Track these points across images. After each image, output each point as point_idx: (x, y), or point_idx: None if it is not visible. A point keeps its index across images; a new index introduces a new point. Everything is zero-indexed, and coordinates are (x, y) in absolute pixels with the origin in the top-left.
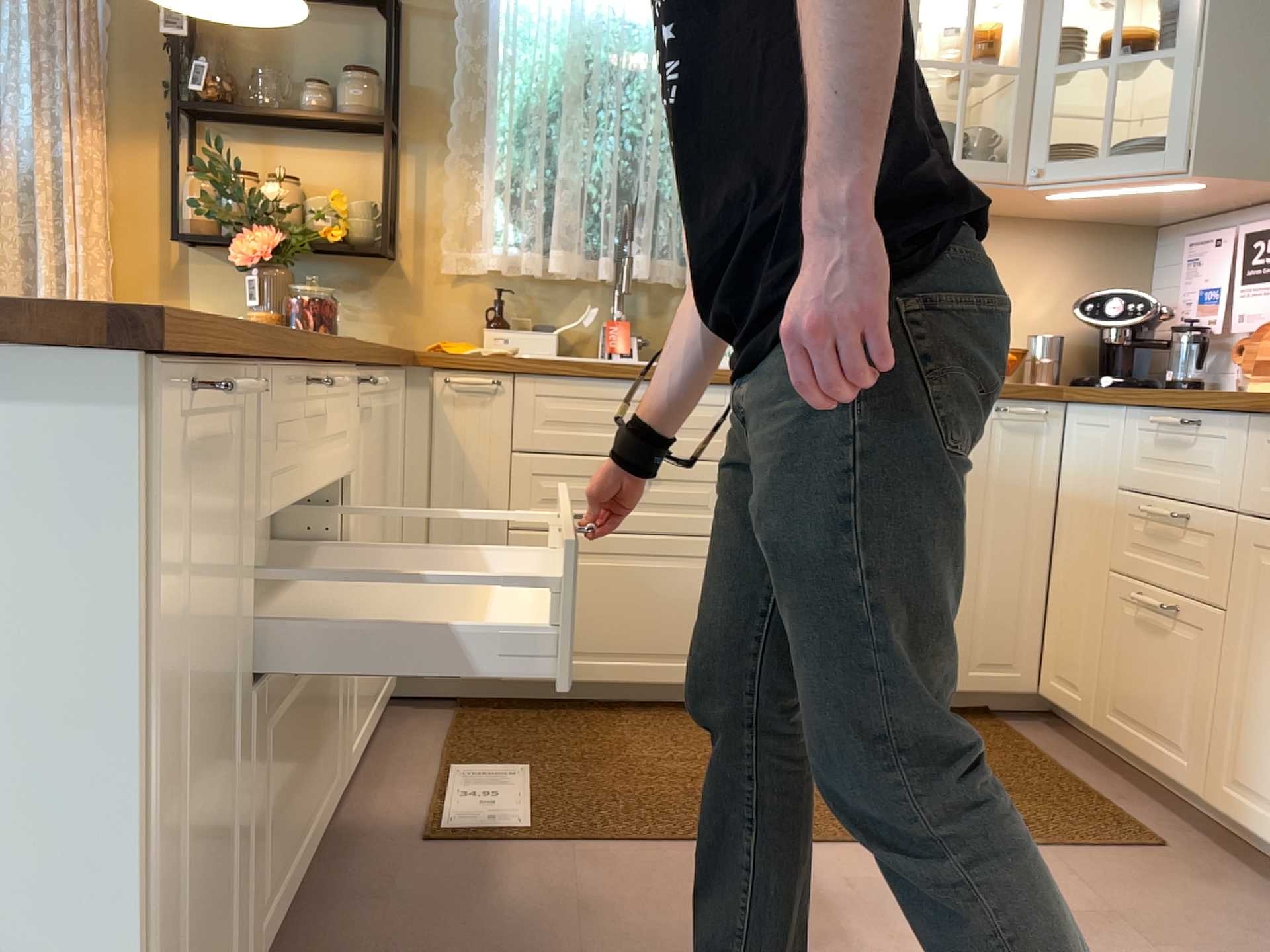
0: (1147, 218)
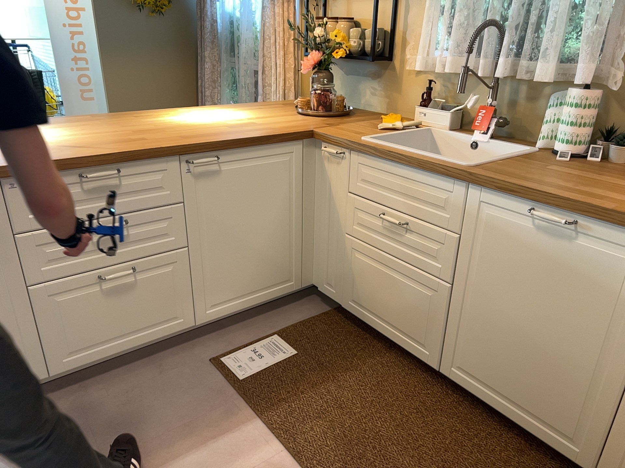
0: None
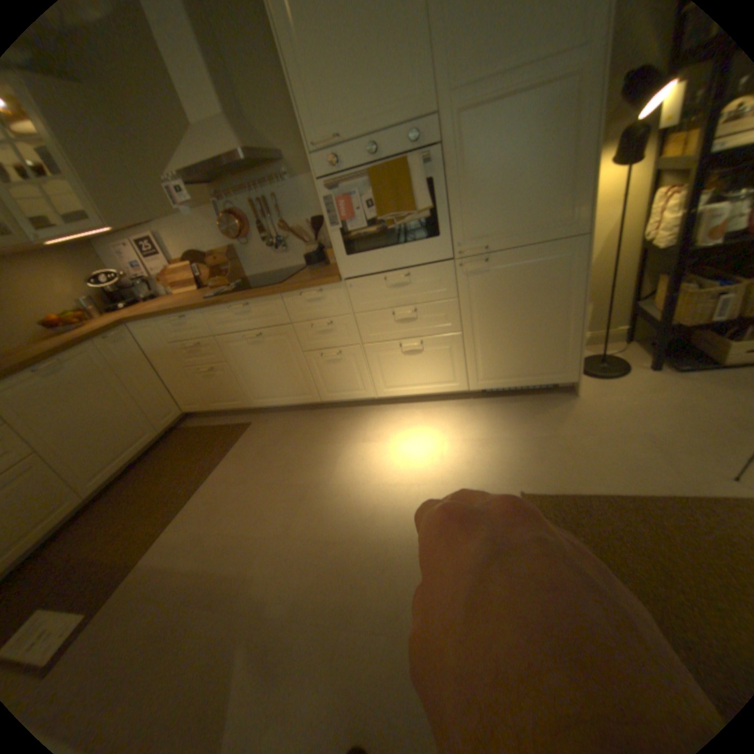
0: (84, 238)
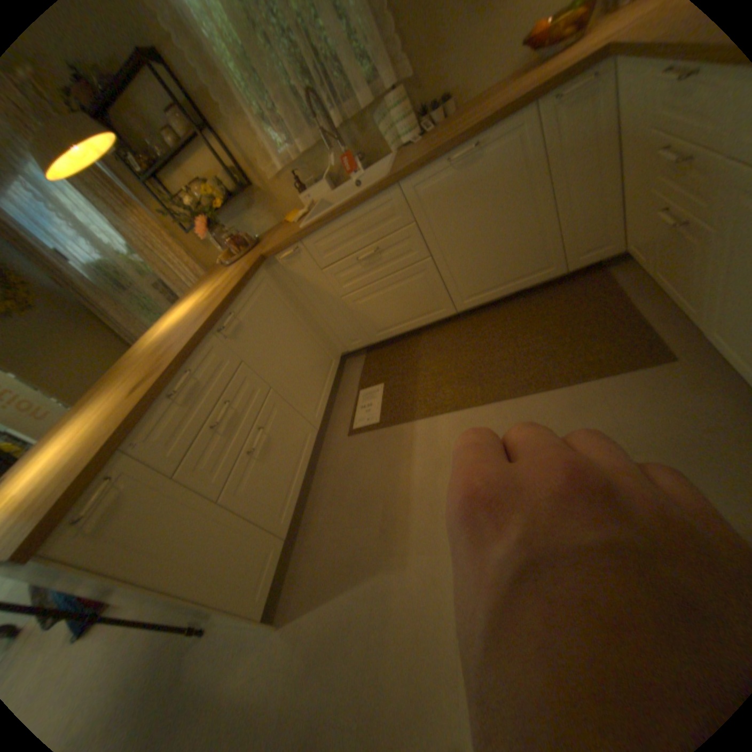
0: None
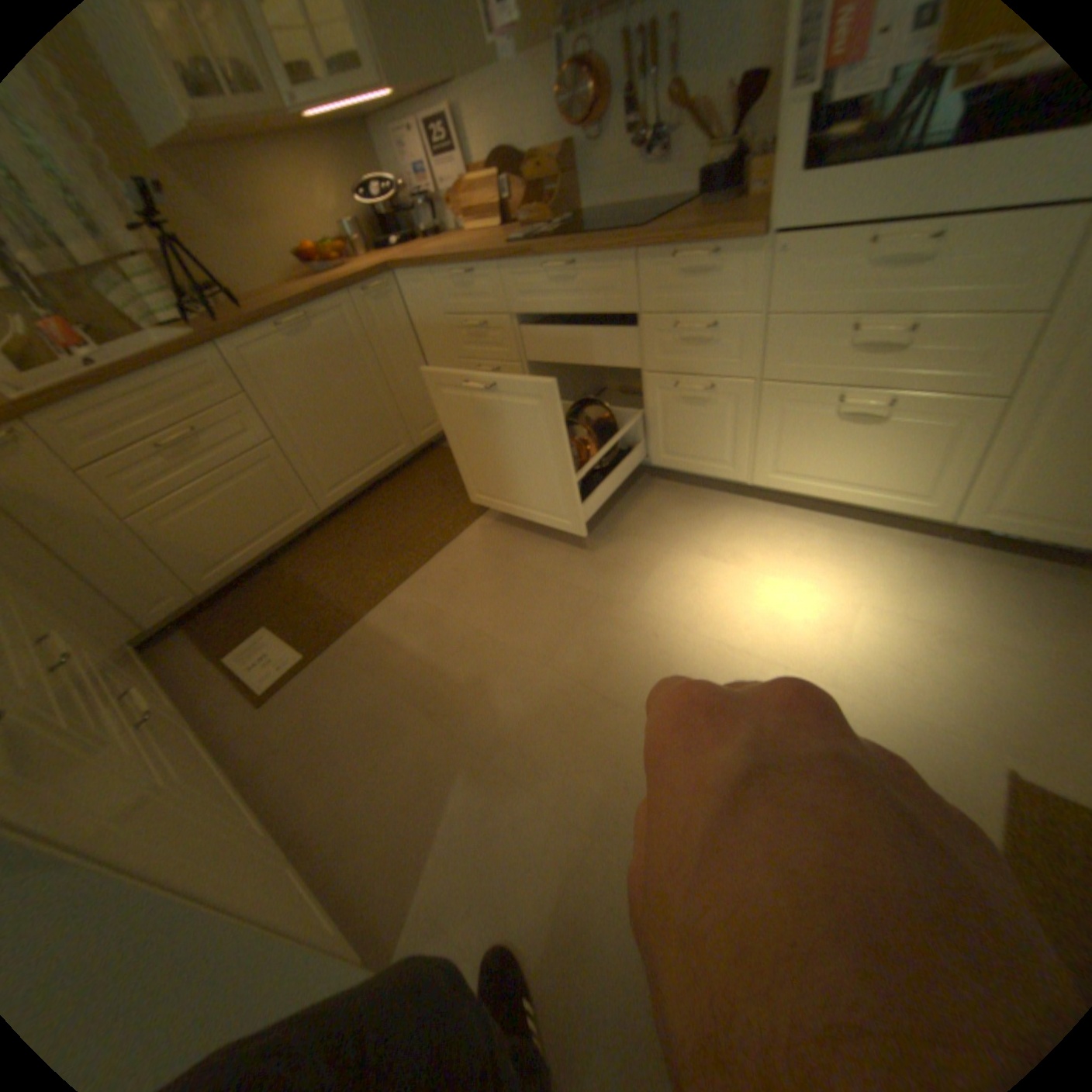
0: (354, 112)
